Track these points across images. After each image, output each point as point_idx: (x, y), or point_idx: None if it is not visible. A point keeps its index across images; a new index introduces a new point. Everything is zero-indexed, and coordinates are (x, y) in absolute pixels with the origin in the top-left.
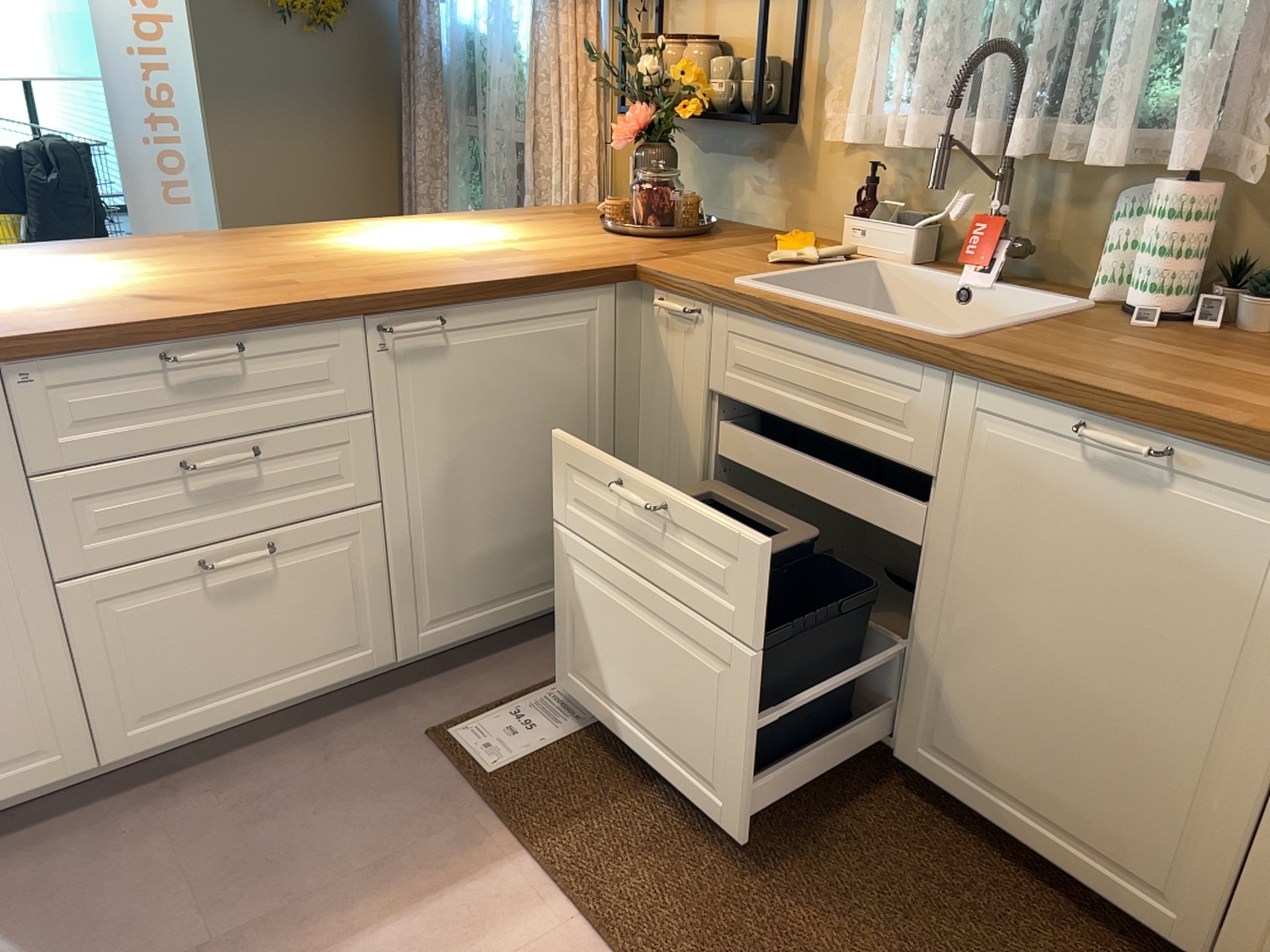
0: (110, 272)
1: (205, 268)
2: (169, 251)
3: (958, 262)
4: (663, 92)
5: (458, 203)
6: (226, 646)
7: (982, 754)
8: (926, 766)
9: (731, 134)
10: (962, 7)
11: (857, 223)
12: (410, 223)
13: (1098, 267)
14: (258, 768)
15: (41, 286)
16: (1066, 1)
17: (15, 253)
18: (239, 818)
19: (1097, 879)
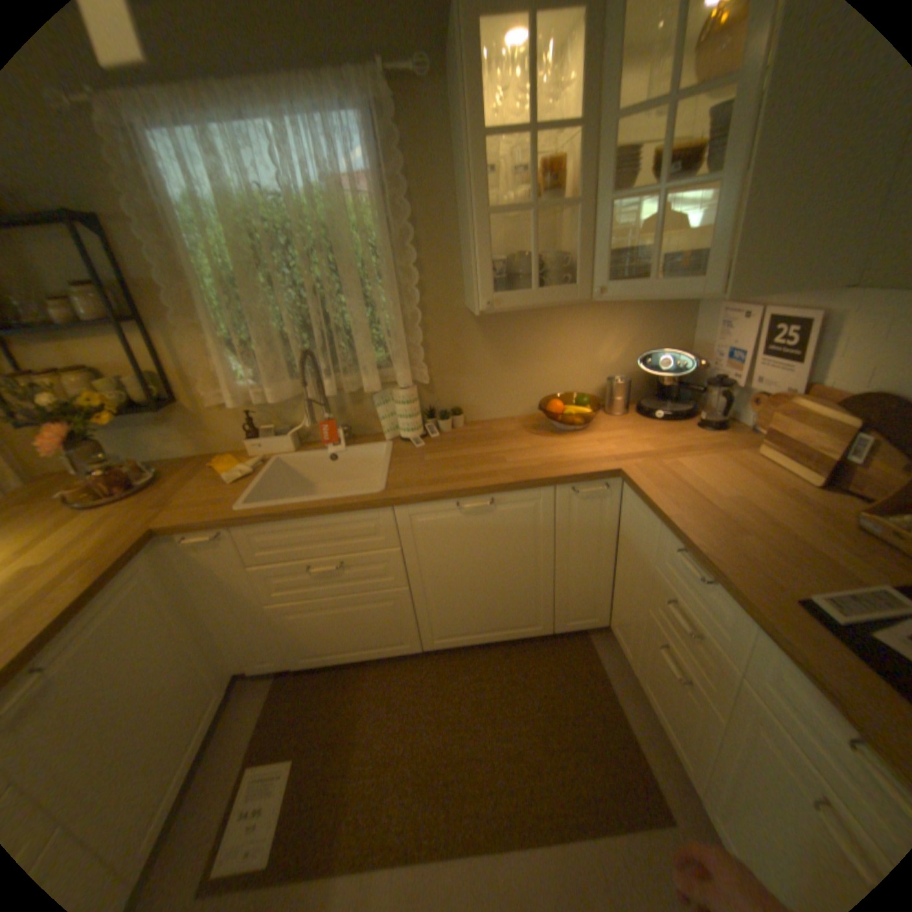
0: None
1: None
2: None
3: (312, 440)
4: (70, 410)
5: None
6: None
7: (460, 627)
8: (439, 646)
9: (127, 415)
10: (269, 333)
11: (254, 441)
12: None
13: (382, 425)
14: None
15: None
16: (325, 326)
17: None
18: None
19: (514, 635)
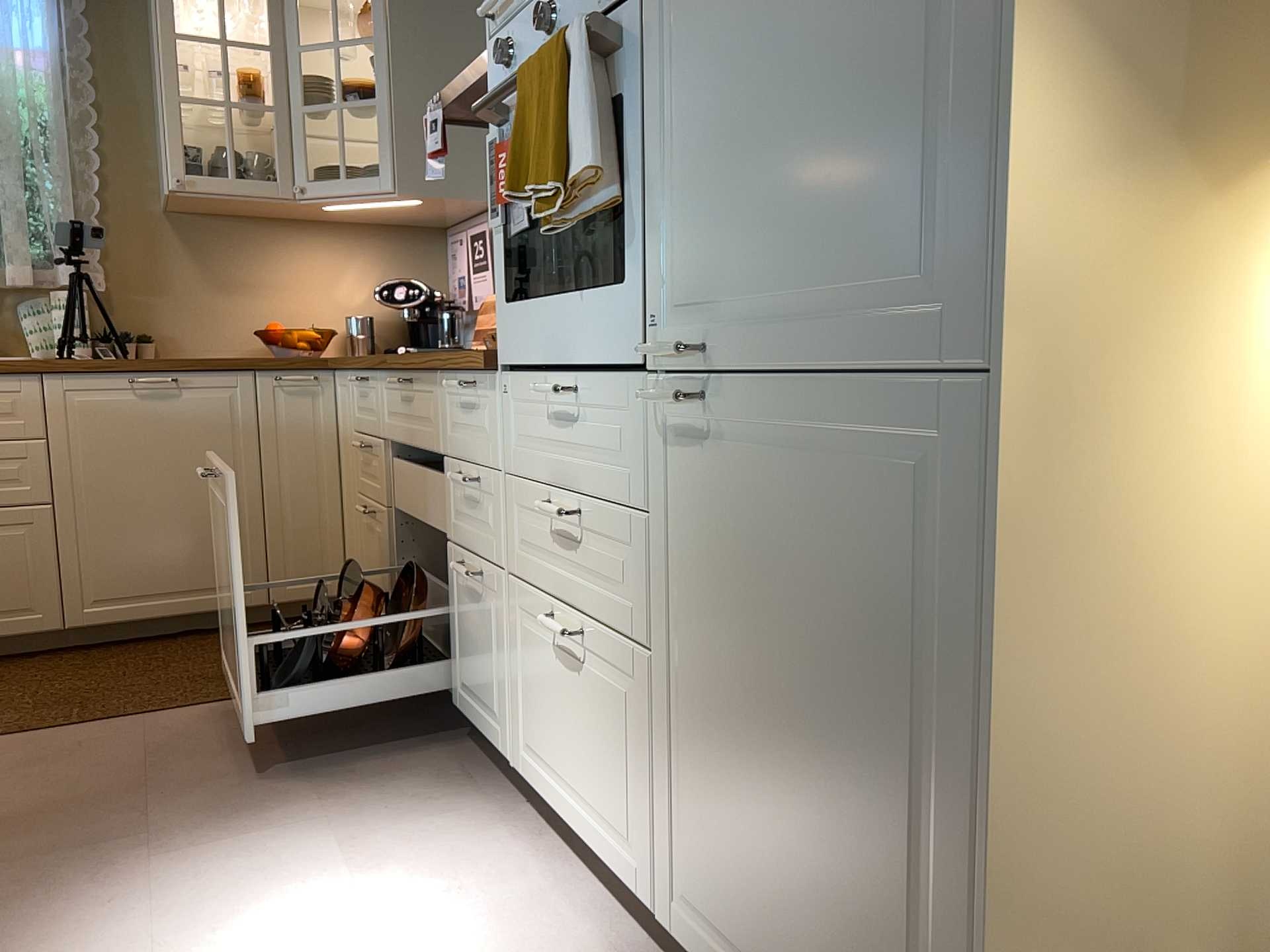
0: None
1: None
2: None
3: None
4: None
5: None
6: None
7: (127, 583)
8: (93, 617)
9: None
10: None
11: None
12: None
13: (29, 342)
14: None
15: None
16: None
17: None
18: None
19: (210, 602)
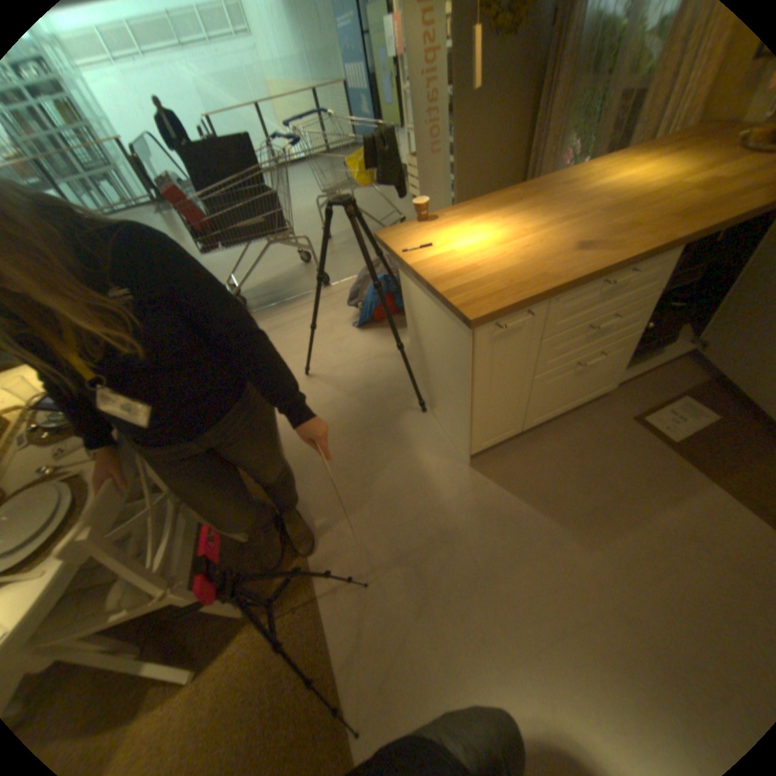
0: (525, 222)
1: (568, 215)
2: (527, 201)
3: None
4: None
5: (570, 131)
6: (571, 390)
7: None
8: None
9: None
10: None
11: None
12: (616, 161)
13: None
14: (568, 430)
15: (511, 238)
16: None
17: (460, 211)
18: (573, 453)
19: None
